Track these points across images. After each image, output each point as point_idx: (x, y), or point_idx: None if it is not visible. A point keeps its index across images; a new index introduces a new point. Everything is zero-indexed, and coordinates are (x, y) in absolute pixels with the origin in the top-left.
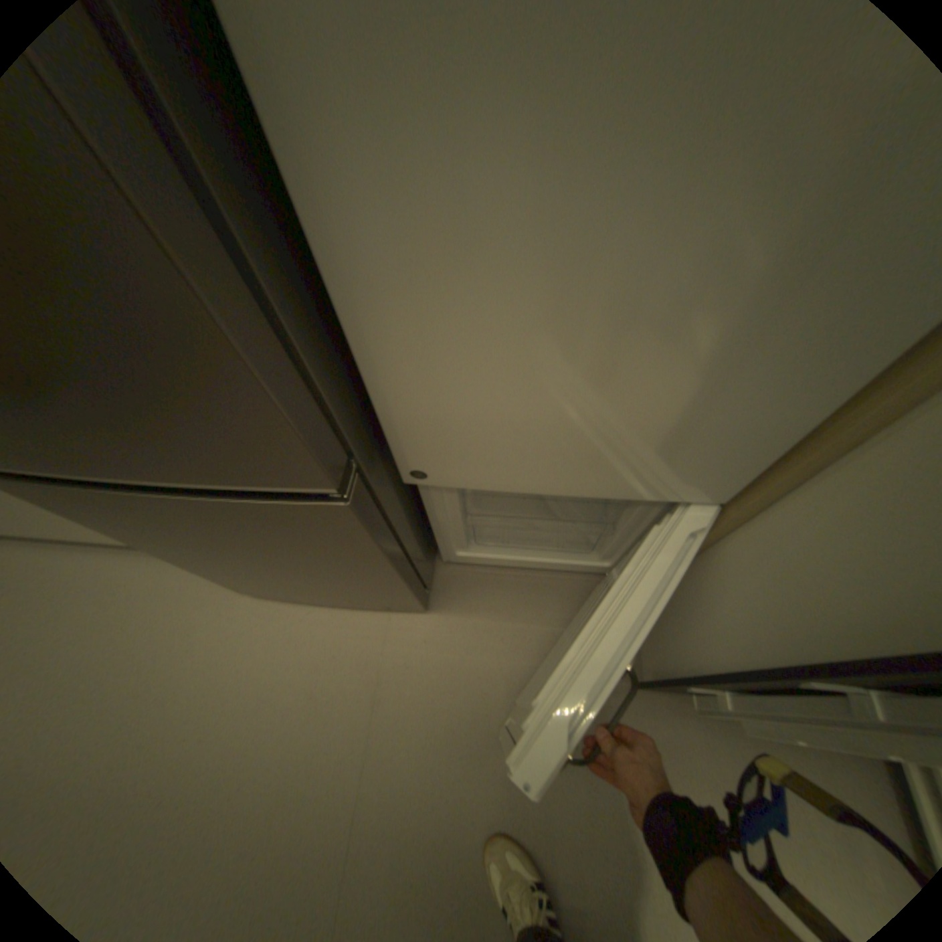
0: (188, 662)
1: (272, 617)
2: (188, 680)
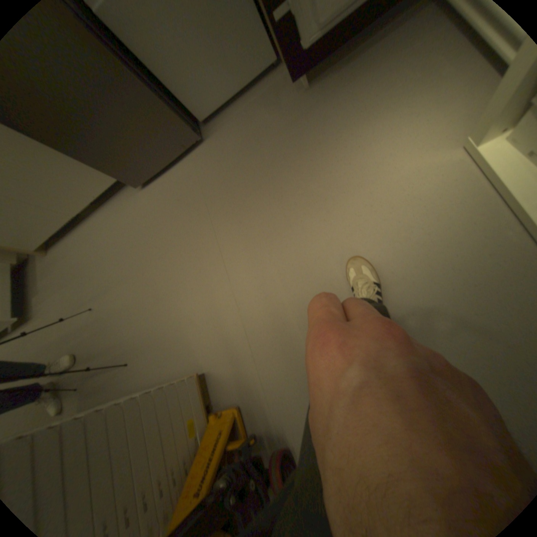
0: (137, 222)
1: (153, 189)
2: (140, 226)
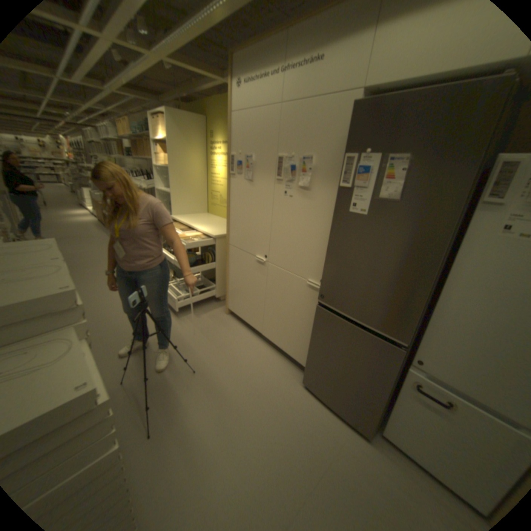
0: (276, 392)
1: (308, 400)
2: (274, 397)
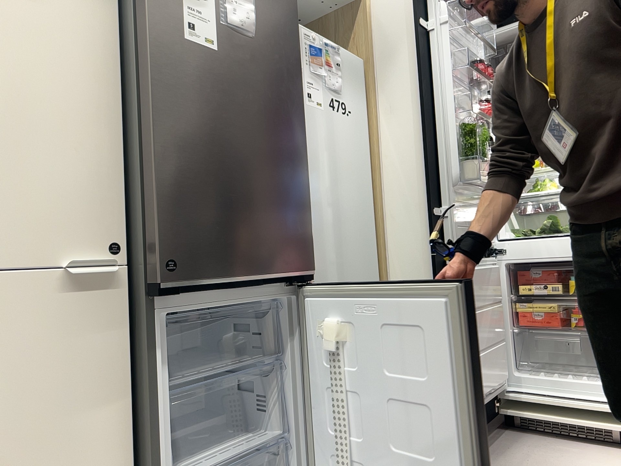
0: None
1: None
2: None
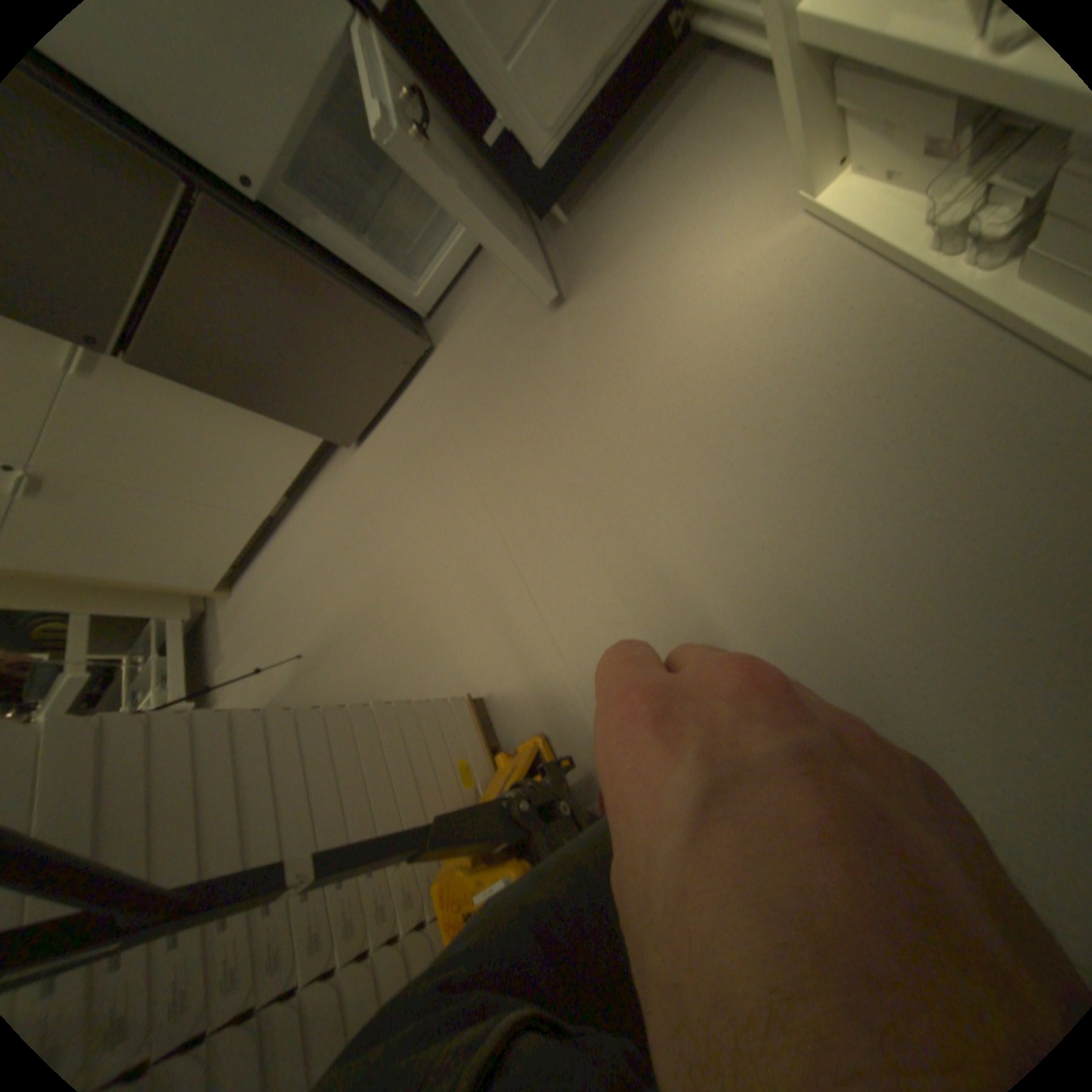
0: (355, 498)
1: (374, 441)
2: (360, 502)
